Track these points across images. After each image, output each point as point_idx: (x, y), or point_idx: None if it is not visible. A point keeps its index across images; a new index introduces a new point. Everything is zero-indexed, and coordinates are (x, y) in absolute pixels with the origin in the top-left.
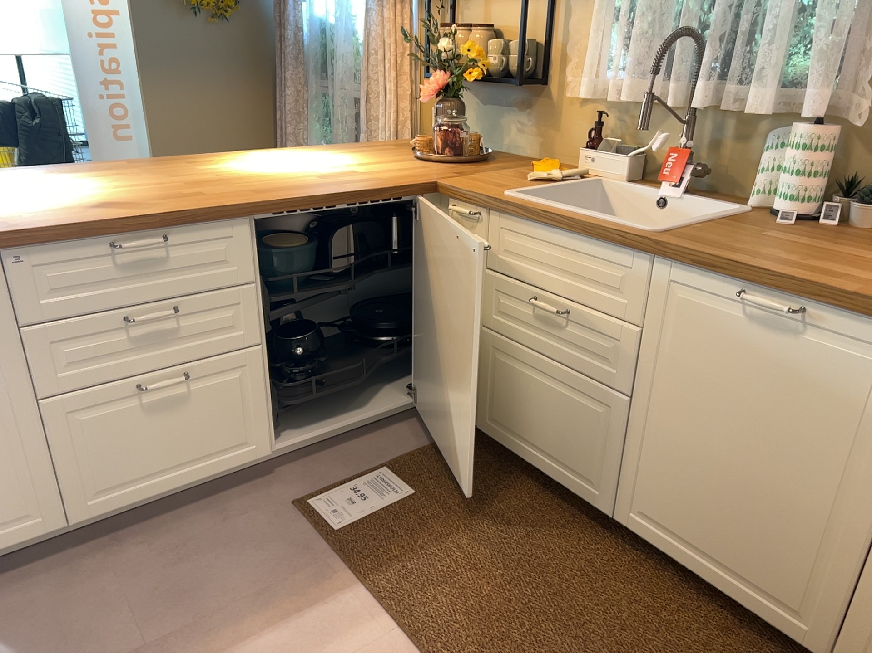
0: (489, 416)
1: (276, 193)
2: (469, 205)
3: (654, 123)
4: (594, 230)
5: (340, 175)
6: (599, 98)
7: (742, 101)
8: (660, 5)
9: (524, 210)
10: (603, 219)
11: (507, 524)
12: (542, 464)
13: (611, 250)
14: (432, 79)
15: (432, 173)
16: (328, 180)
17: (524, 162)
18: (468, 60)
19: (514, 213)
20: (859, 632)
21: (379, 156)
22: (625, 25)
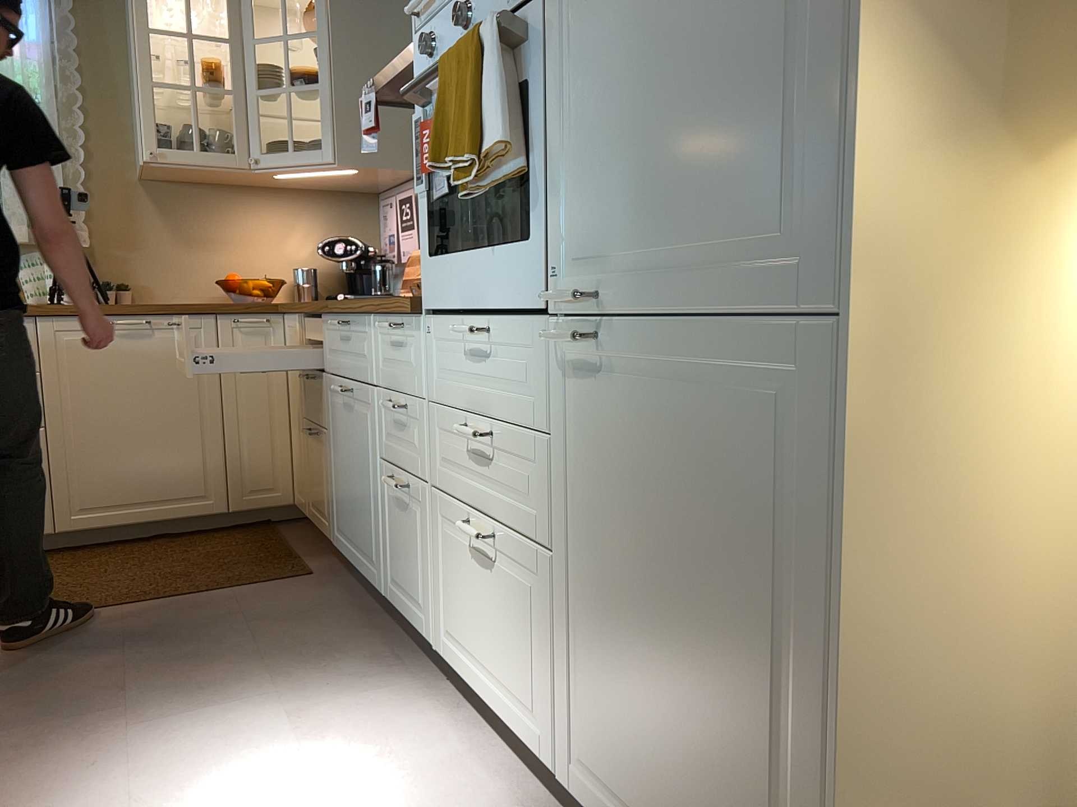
0: None
1: None
2: None
3: None
4: None
5: None
6: None
7: None
8: None
9: None
10: None
11: None
12: None
13: None
14: None
15: None
16: None
17: None
18: None
19: None
20: (234, 480)
21: None
22: None
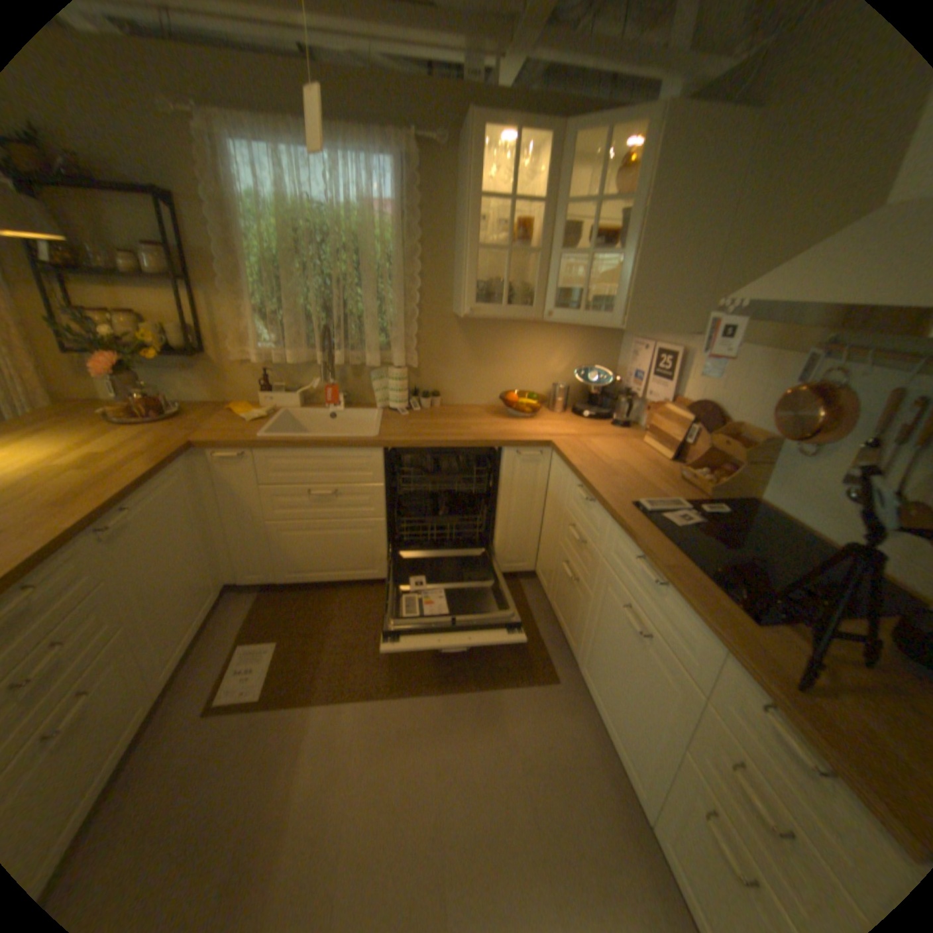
0: (285, 573)
1: (84, 500)
2: (230, 451)
3: (303, 372)
4: (345, 444)
5: (91, 461)
6: (265, 362)
7: (359, 359)
8: (297, 309)
9: (288, 444)
10: (343, 437)
11: (341, 619)
12: (335, 578)
13: (356, 452)
14: (99, 359)
15: (169, 436)
16: (96, 470)
17: (211, 408)
18: (139, 342)
19: (279, 448)
20: (498, 556)
21: (72, 432)
22: (274, 319)
